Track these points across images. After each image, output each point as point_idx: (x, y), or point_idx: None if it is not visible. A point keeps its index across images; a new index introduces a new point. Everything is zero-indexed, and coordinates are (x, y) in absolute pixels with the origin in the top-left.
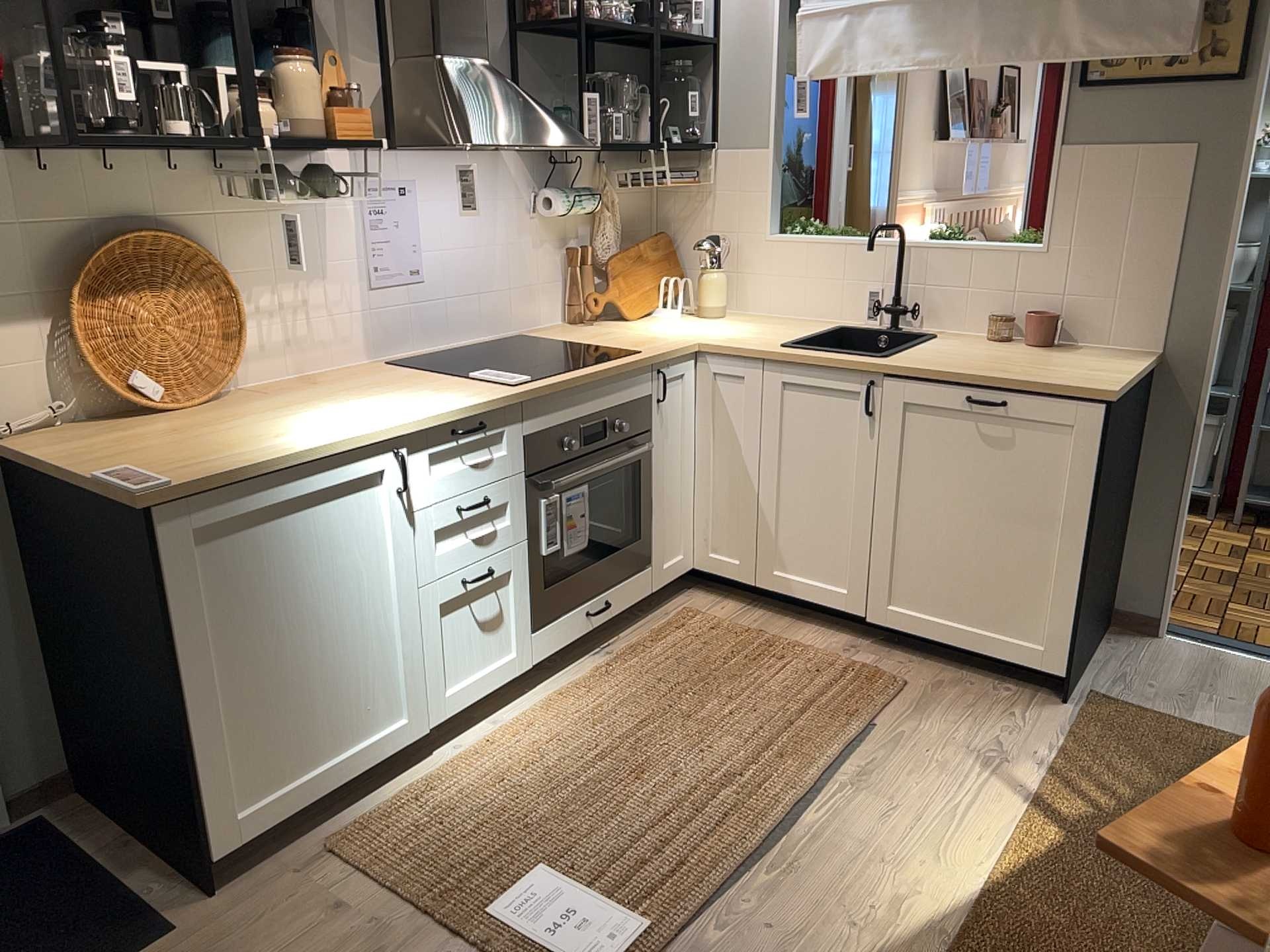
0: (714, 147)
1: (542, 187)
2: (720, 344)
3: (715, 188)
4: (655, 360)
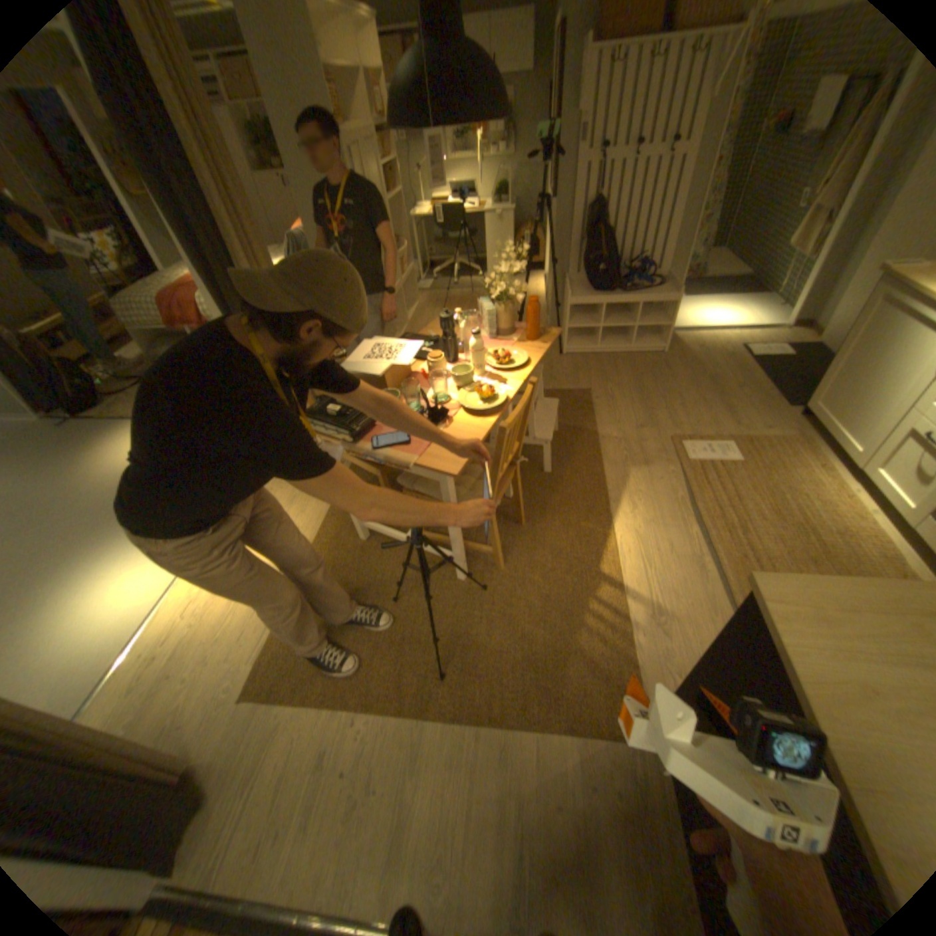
0: None
1: None
2: None
3: None
4: None
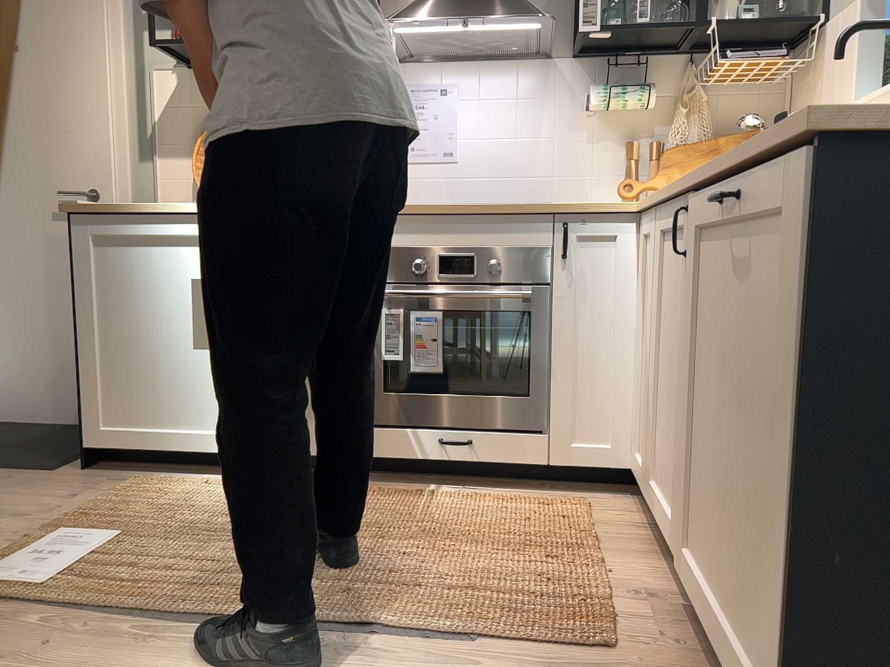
0: (817, 22)
1: (603, 89)
2: (644, 202)
3: (820, 69)
4: (551, 210)
